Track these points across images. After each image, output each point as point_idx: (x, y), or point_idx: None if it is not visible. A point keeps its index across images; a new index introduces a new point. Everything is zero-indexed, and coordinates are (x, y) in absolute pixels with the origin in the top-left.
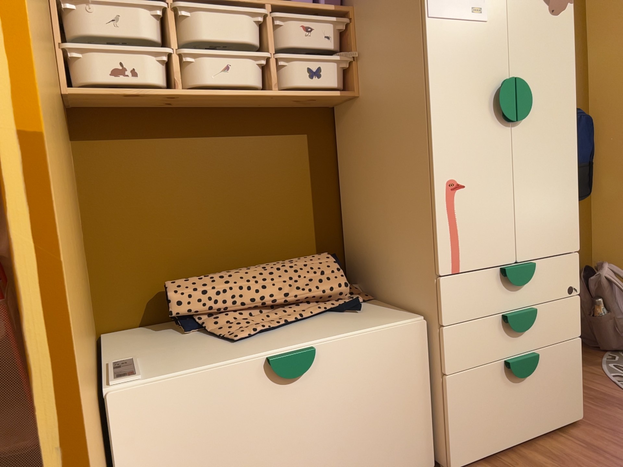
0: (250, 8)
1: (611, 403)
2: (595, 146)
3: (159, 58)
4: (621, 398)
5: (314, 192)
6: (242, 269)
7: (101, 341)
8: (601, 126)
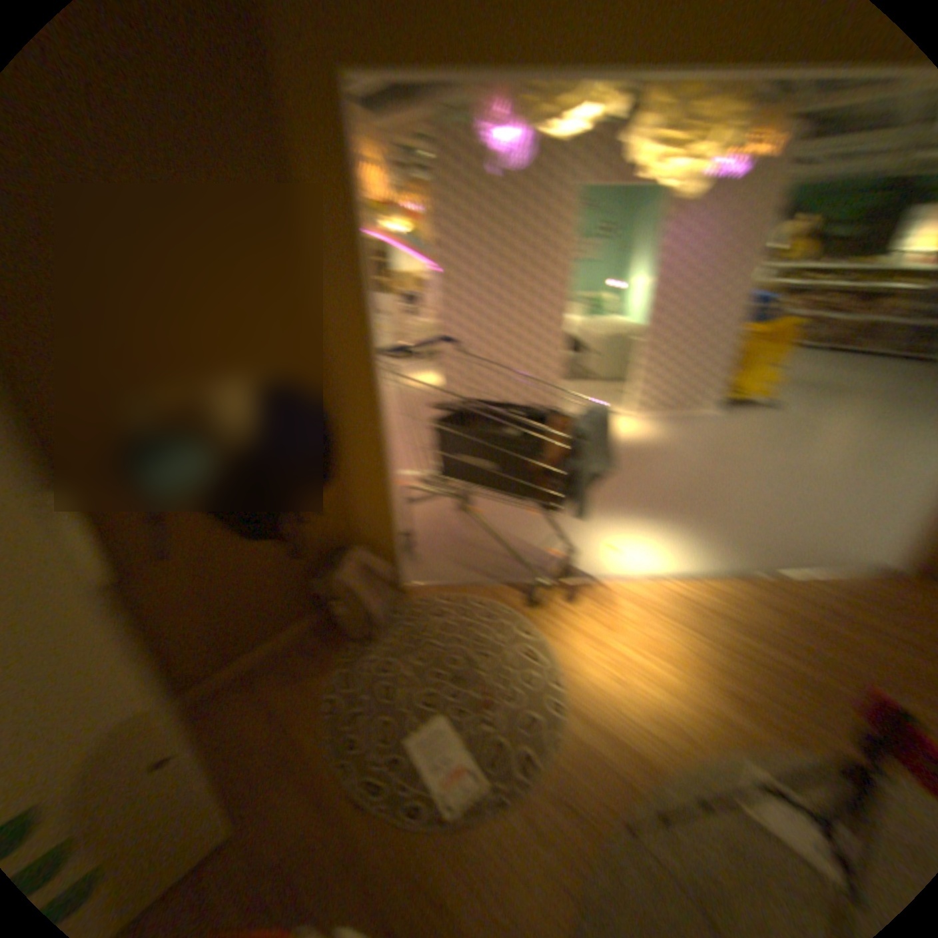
0: None
1: (281, 781)
2: (335, 421)
3: None
4: (299, 763)
5: None
6: None
7: None
8: (339, 398)
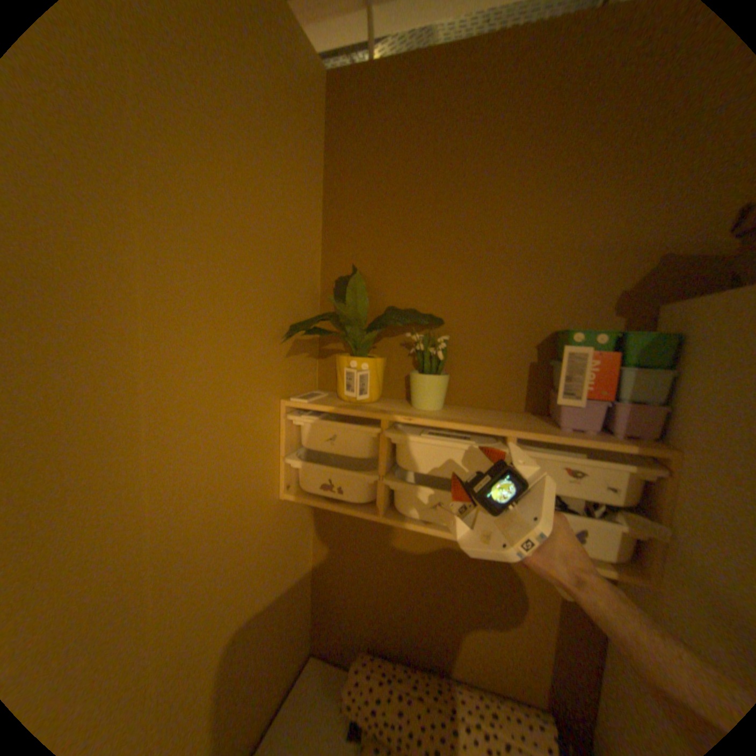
0: (484, 439)
1: None
2: None
3: (367, 477)
4: None
5: (561, 631)
6: (431, 691)
7: (298, 677)
8: None
